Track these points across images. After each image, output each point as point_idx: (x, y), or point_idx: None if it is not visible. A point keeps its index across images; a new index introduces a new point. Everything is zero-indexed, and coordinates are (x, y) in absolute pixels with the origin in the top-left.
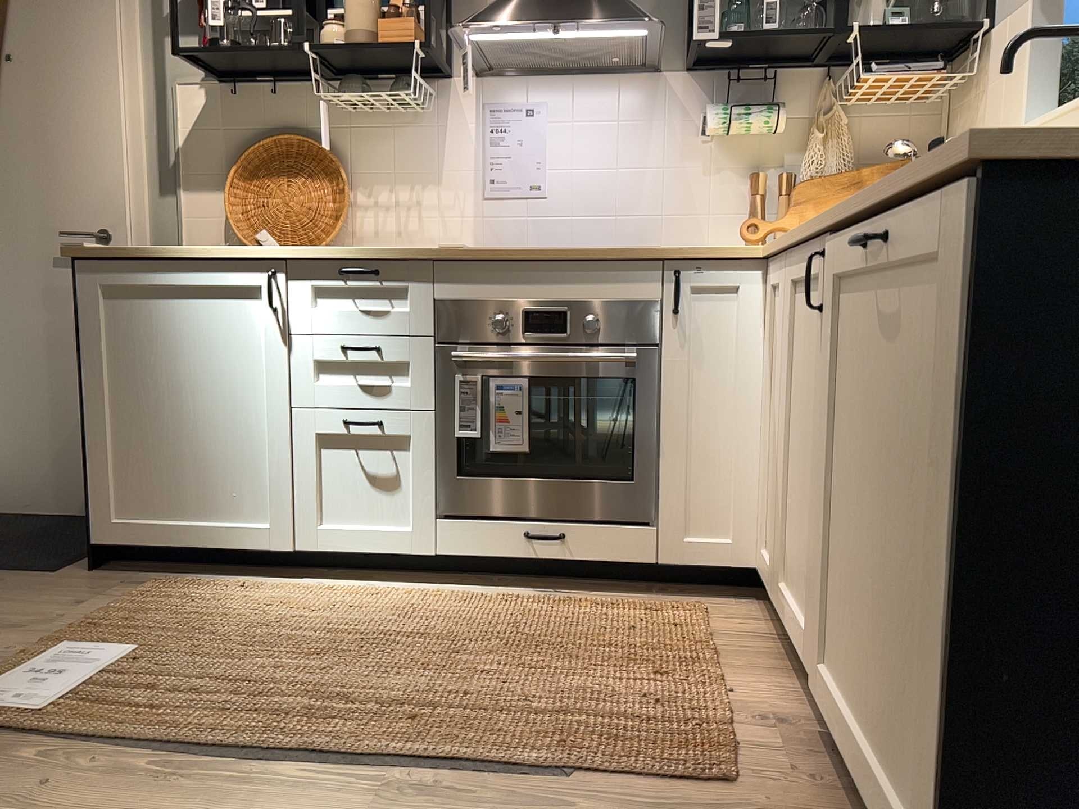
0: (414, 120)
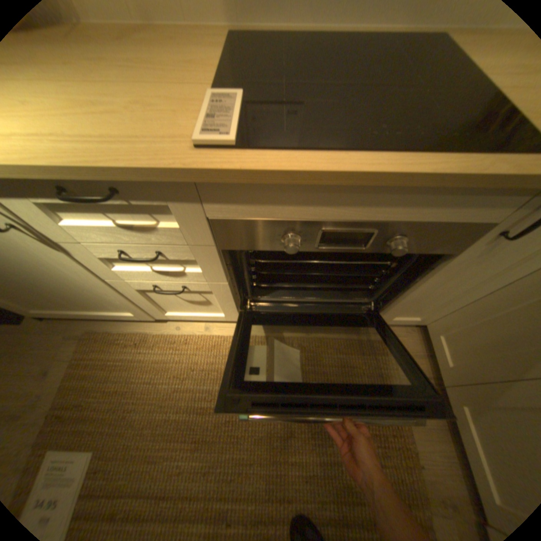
0: None
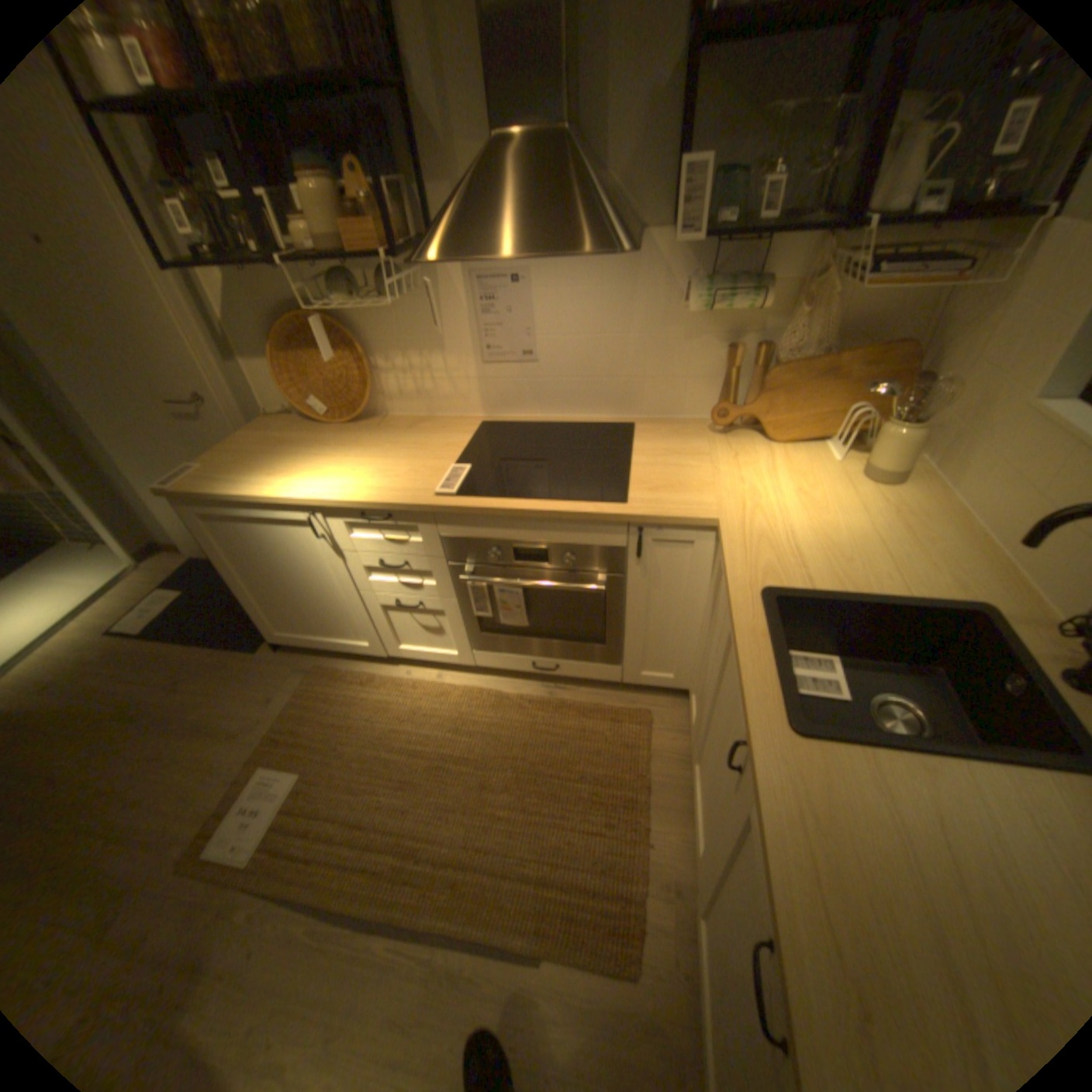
0: (407, 287)
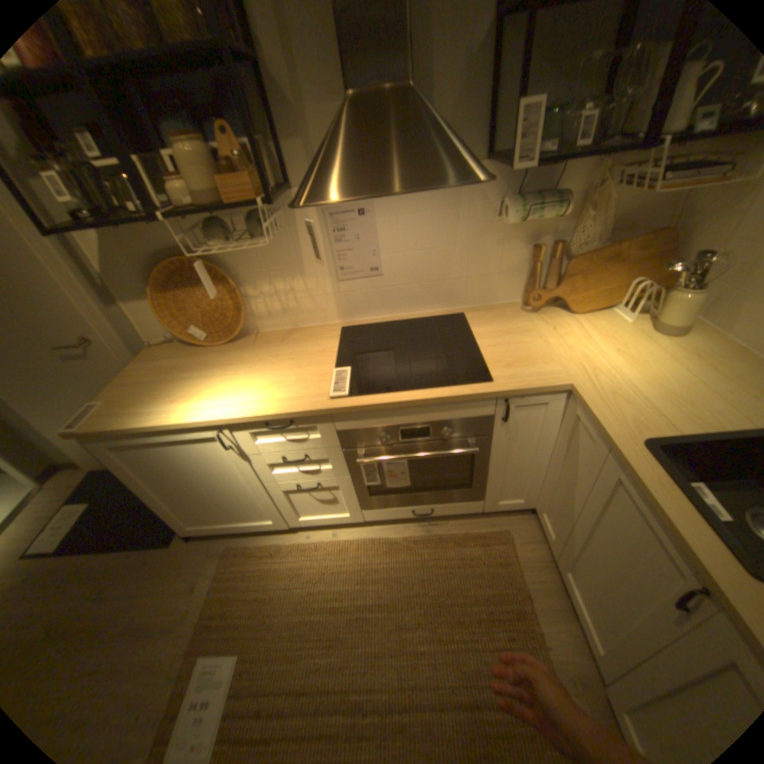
0: (271, 228)
